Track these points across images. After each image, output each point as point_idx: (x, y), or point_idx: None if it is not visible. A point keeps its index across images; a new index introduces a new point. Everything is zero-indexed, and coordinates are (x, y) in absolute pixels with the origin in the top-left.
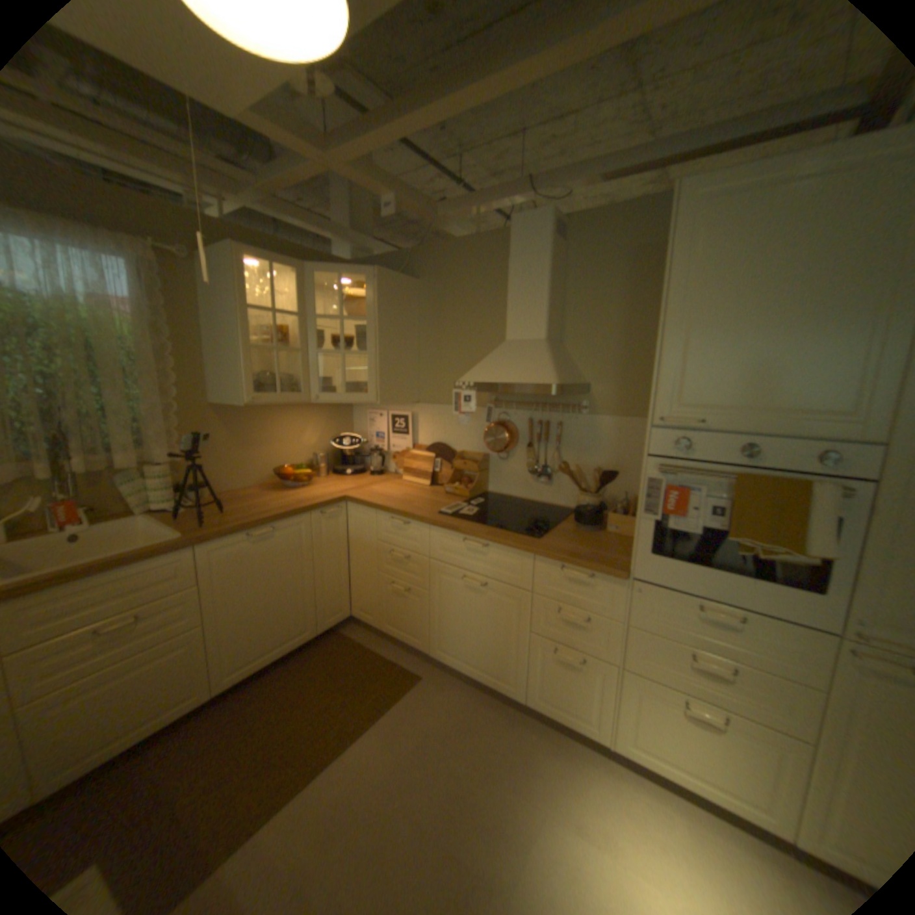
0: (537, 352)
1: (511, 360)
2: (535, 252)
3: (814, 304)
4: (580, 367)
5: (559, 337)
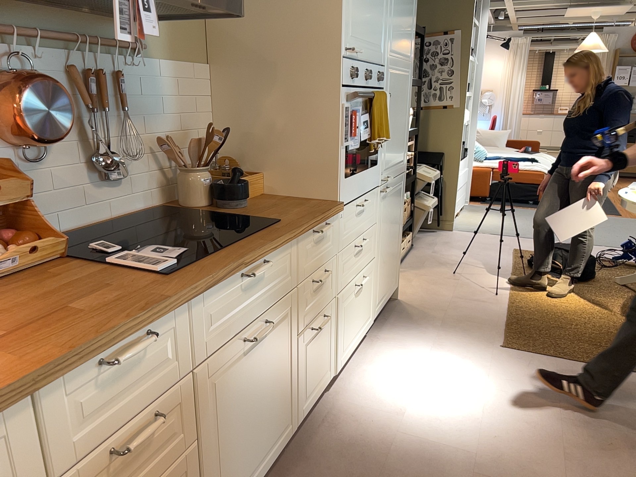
0: None
1: None
2: None
3: None
4: None
5: None
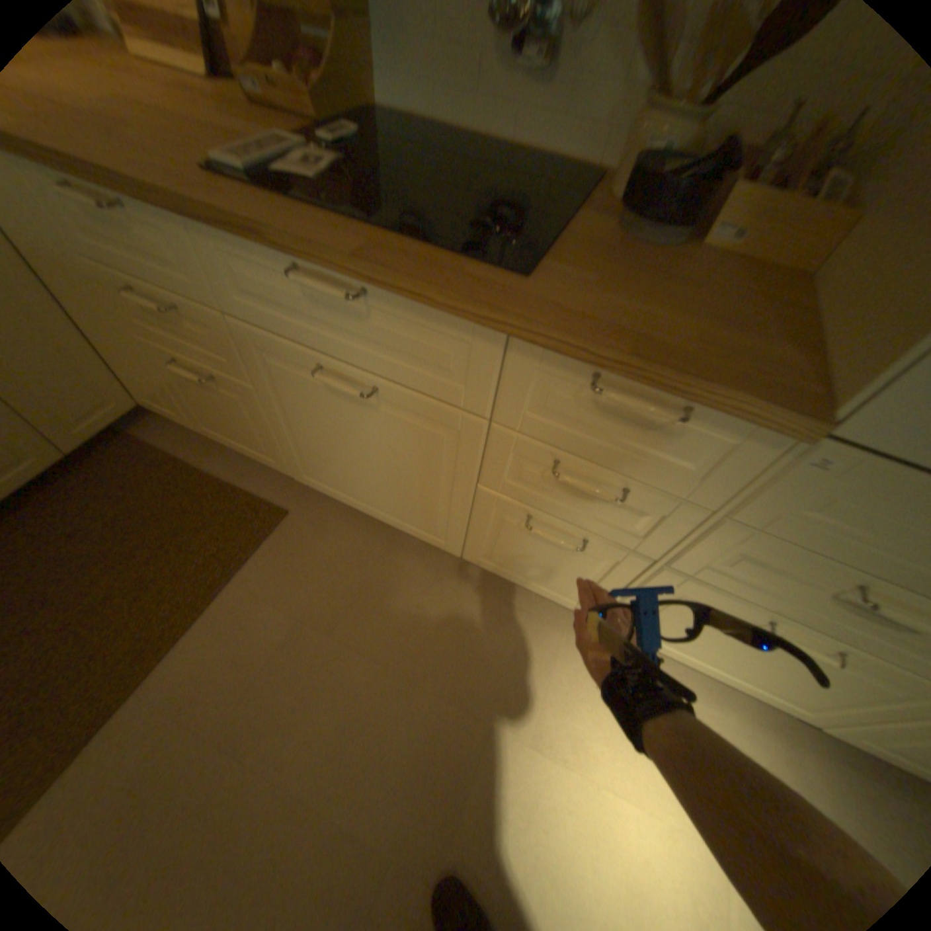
0: None
1: None
2: None
3: None
4: None
5: None
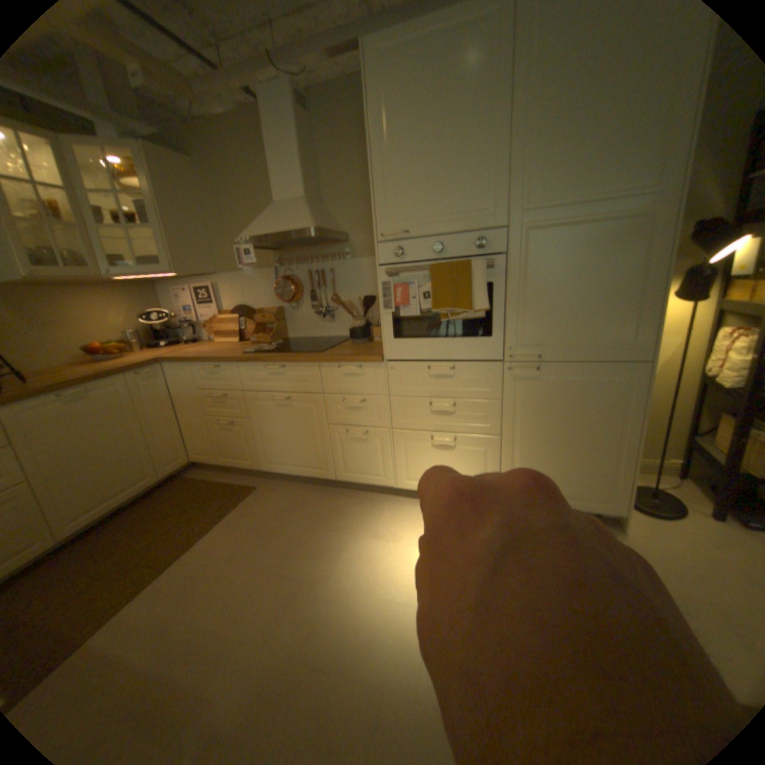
0: (299, 205)
1: (279, 214)
2: (283, 118)
3: (458, 131)
4: (339, 220)
5: (319, 196)
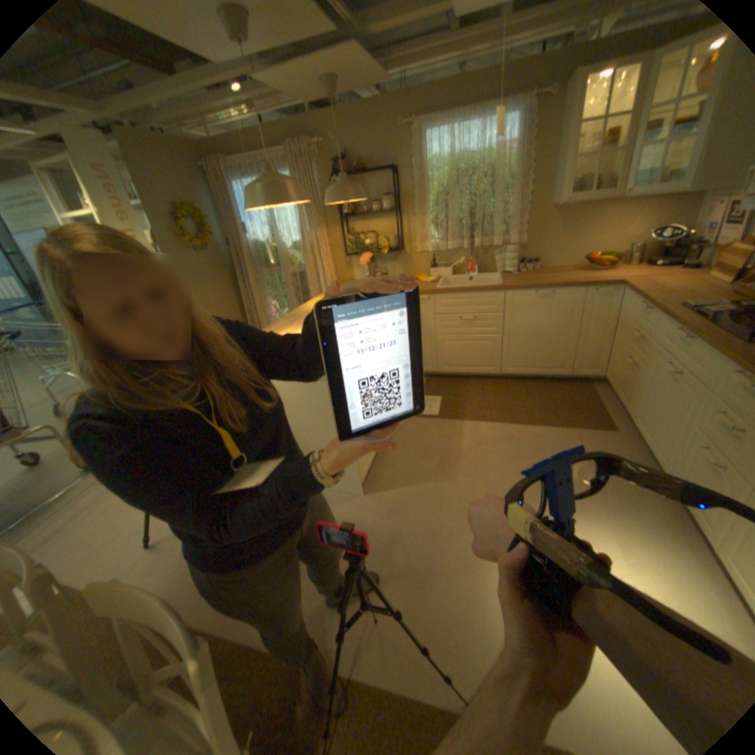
0: None
1: None
2: None
3: None
4: None
5: None
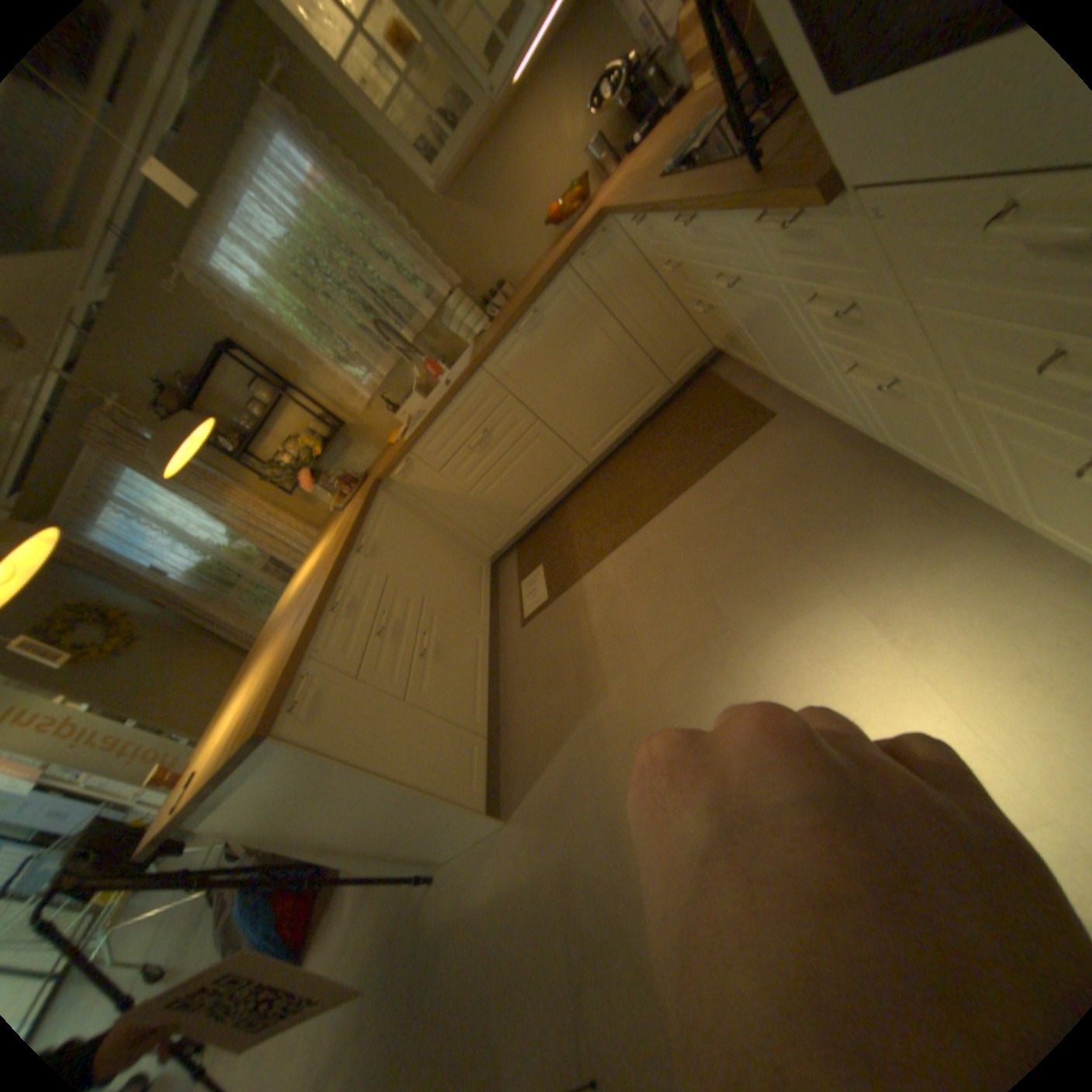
0: None
1: None
2: None
3: None
4: None
5: None
